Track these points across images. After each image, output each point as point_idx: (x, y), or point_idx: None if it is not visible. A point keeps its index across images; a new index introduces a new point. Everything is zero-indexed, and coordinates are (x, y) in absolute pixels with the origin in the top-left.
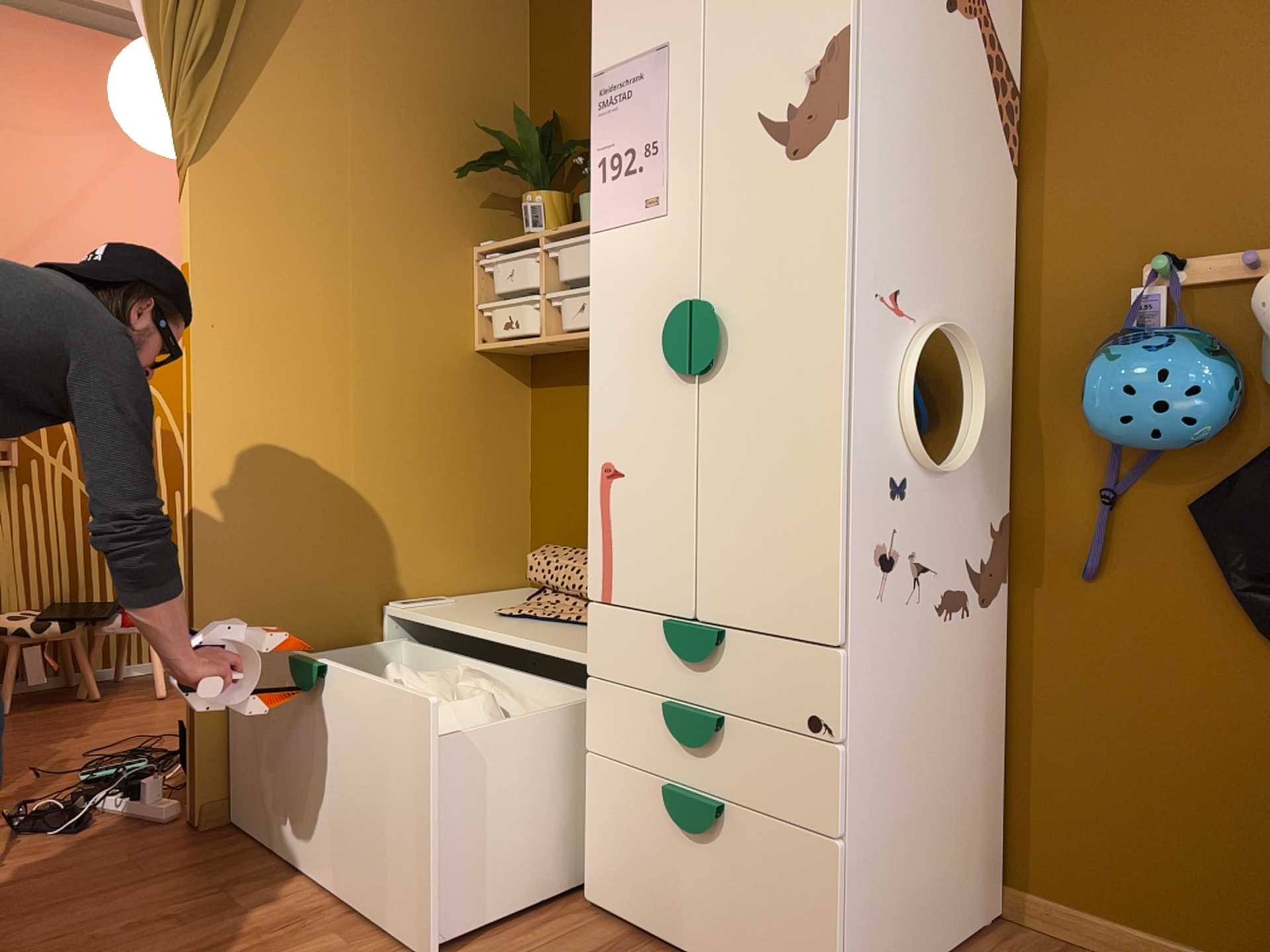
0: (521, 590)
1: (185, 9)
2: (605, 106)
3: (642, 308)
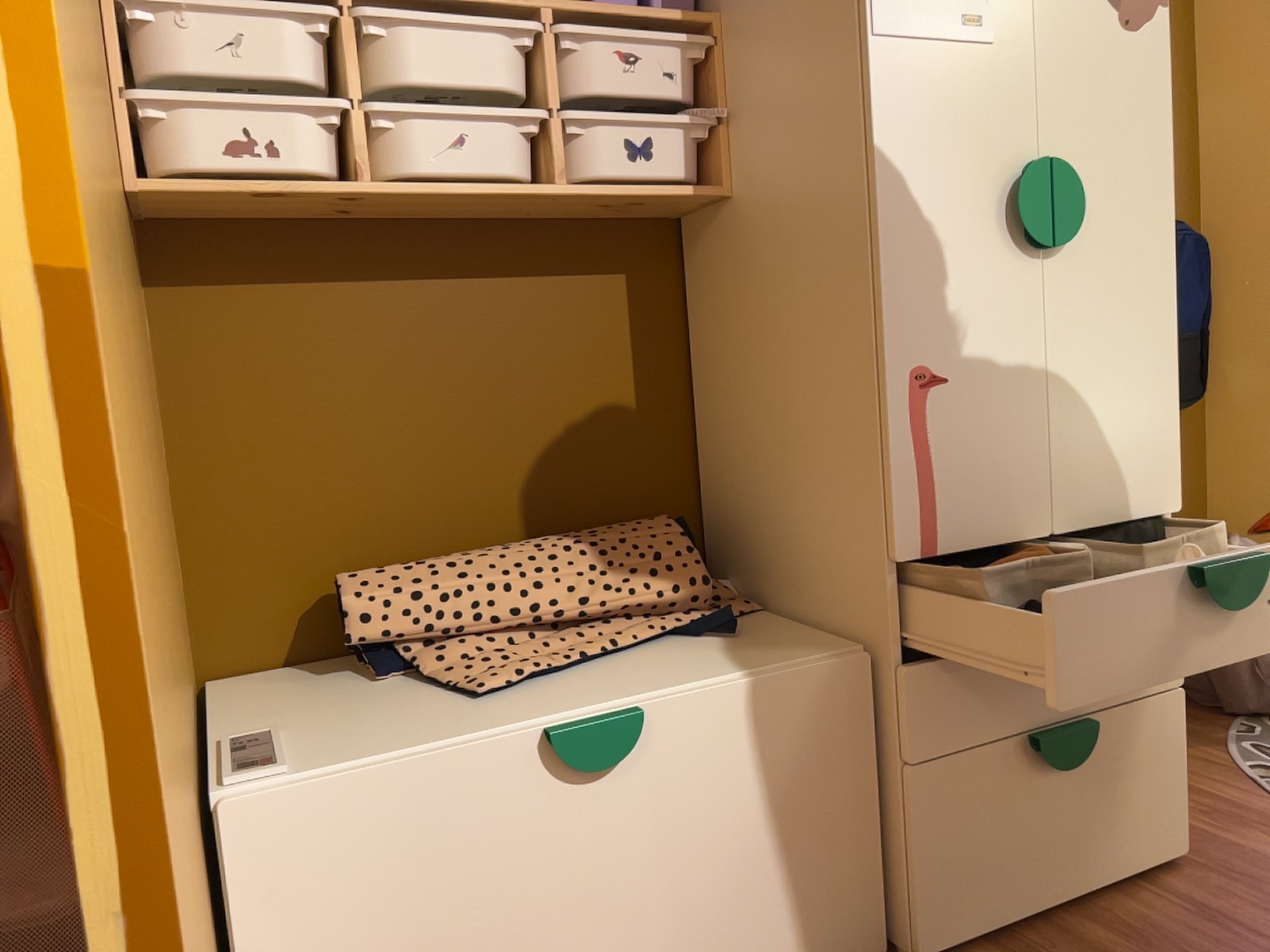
0: (231, 685)
1: None
2: None
3: (963, 160)
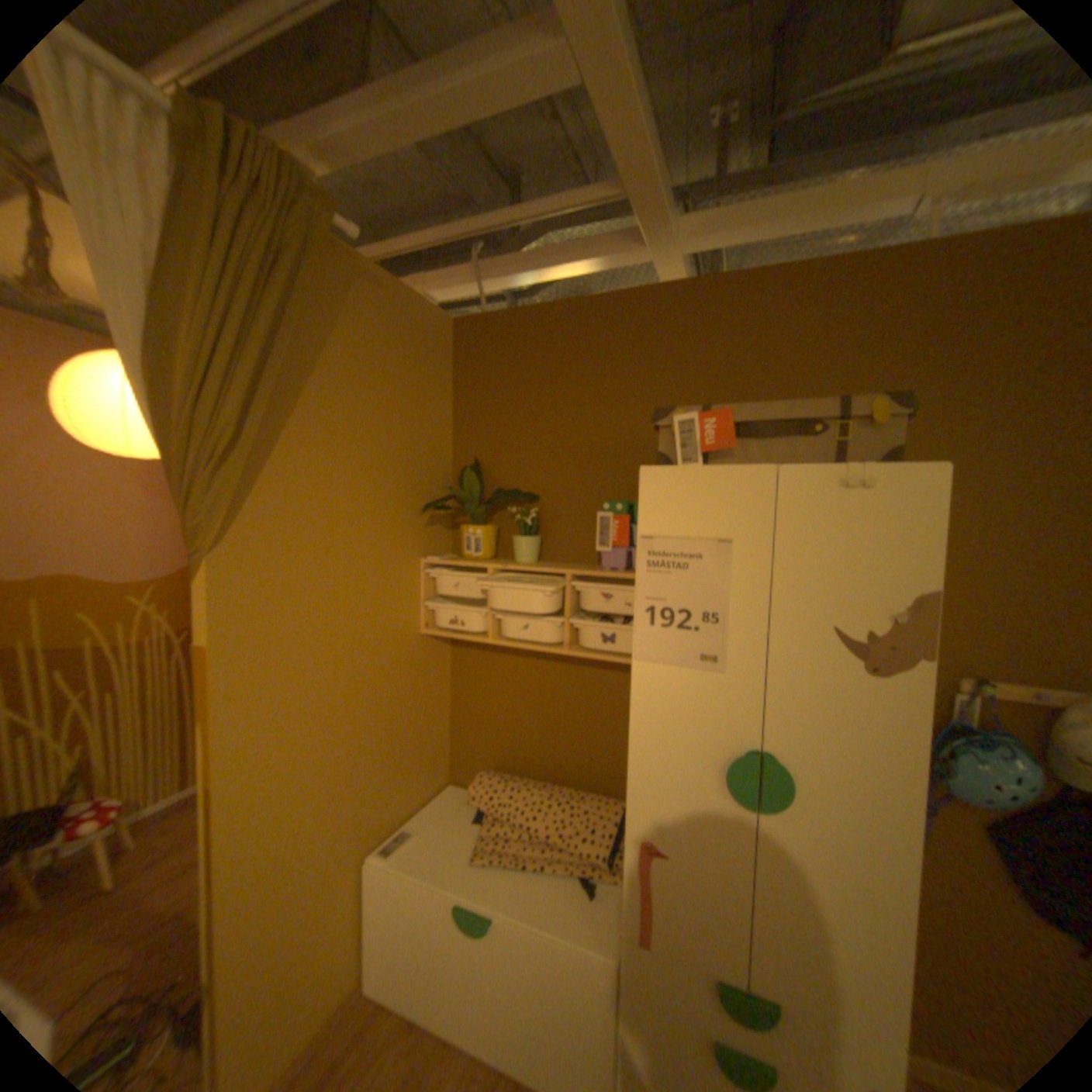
0: (449, 793)
1: (199, 403)
2: (655, 564)
3: (694, 738)
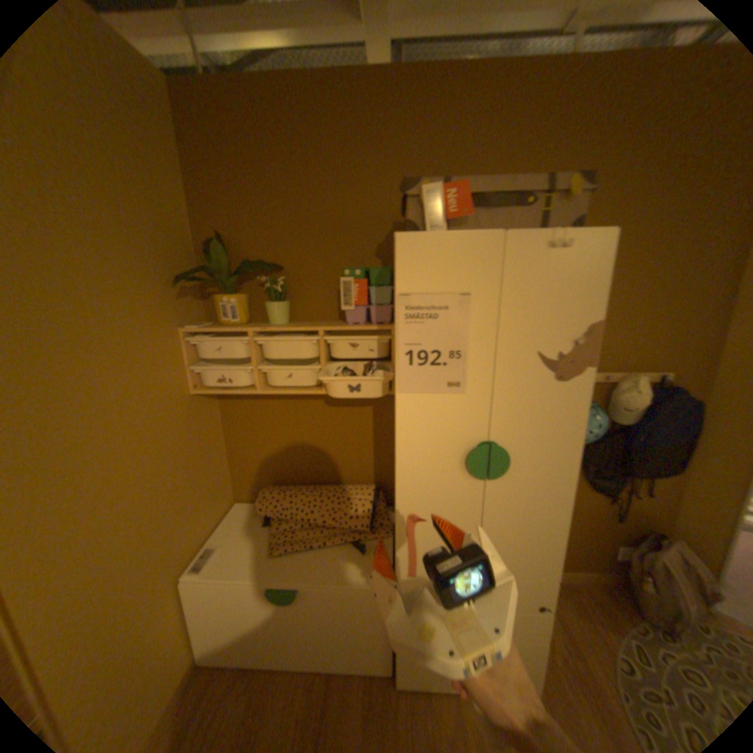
0: (237, 509)
1: None
2: (412, 317)
3: (443, 441)
